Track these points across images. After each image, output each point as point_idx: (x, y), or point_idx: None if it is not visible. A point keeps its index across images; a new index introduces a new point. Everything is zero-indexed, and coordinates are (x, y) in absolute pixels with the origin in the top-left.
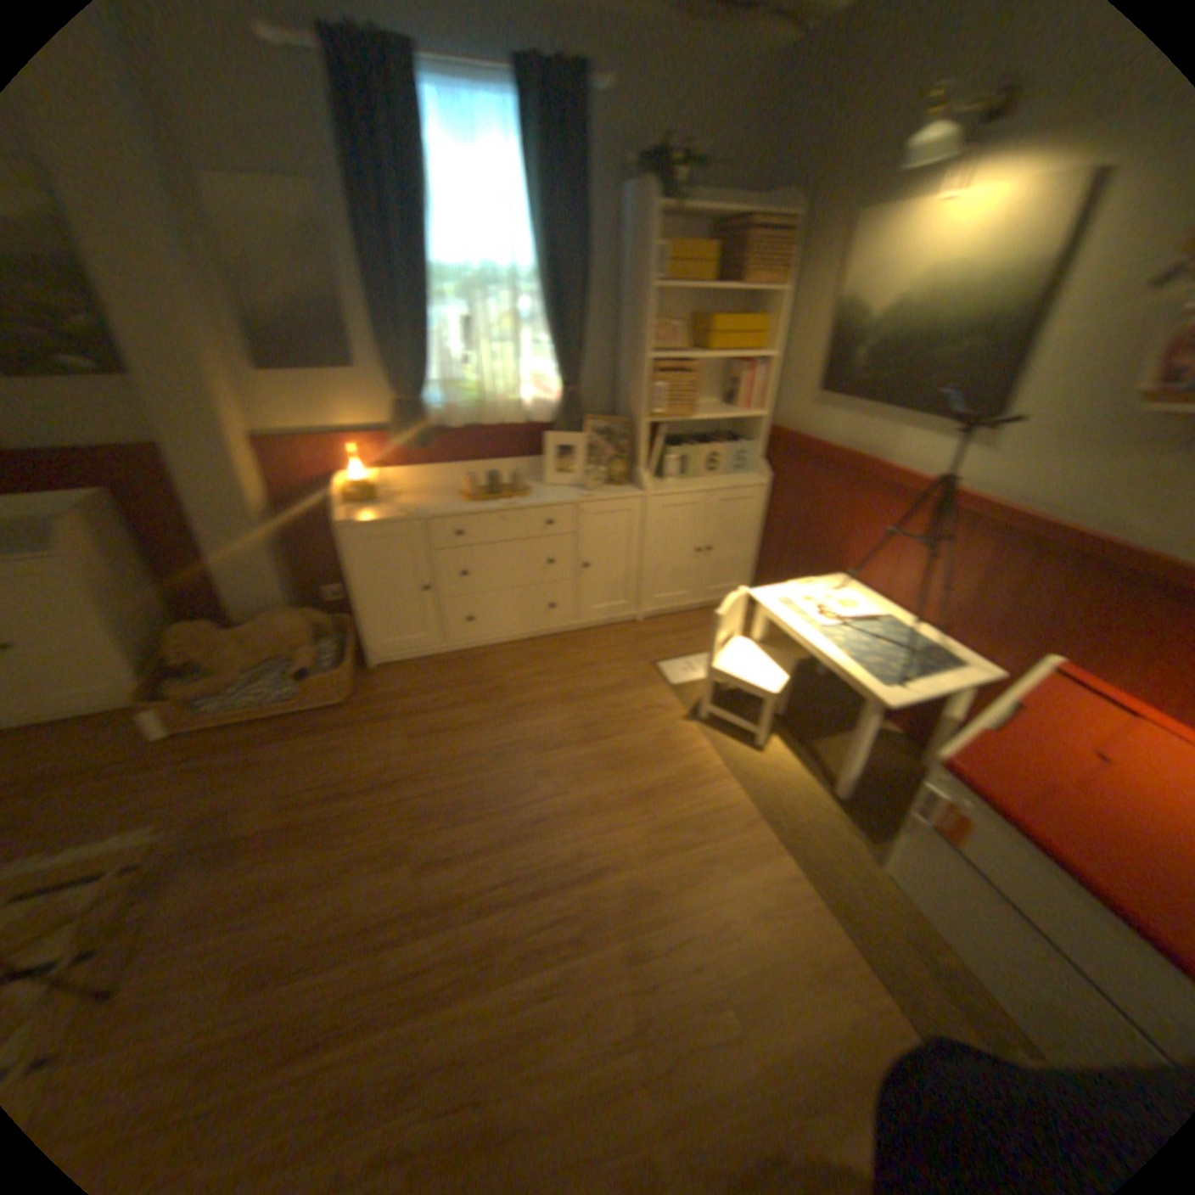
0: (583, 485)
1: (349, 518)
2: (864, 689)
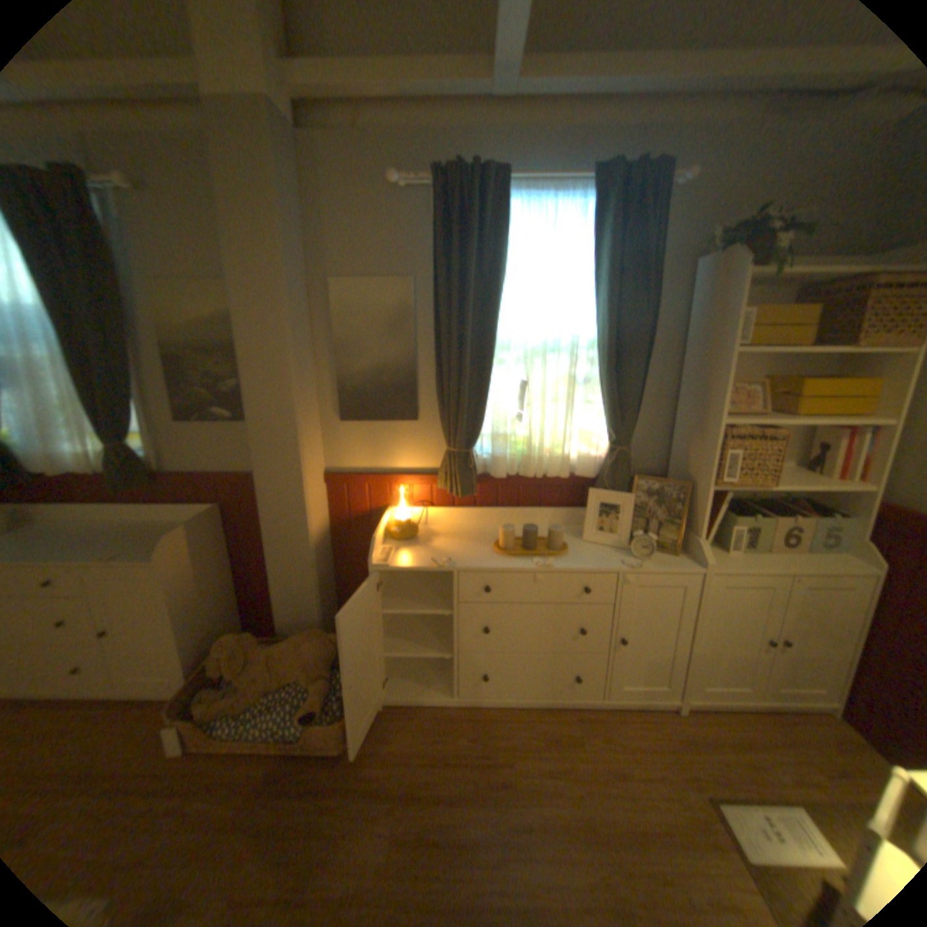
0: (633, 550)
1: (389, 560)
2: None
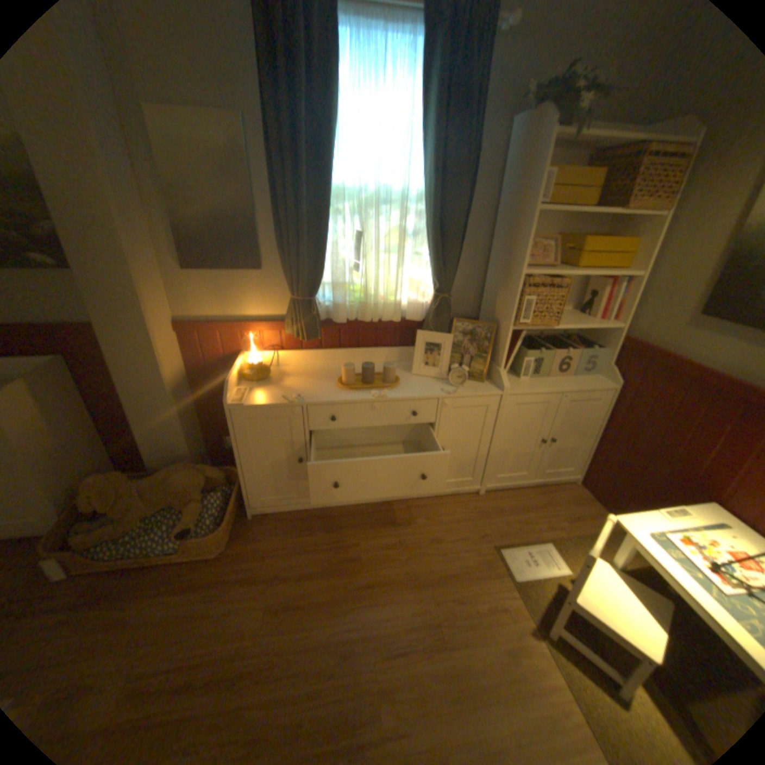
0: (450, 379)
1: (243, 399)
2: None
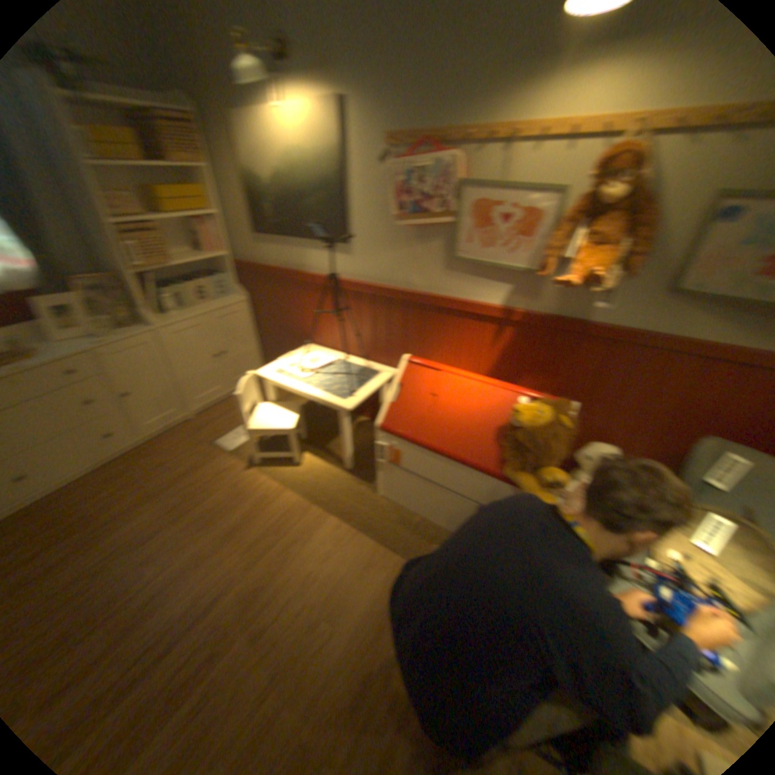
0: (89, 333)
1: None
2: (333, 405)
